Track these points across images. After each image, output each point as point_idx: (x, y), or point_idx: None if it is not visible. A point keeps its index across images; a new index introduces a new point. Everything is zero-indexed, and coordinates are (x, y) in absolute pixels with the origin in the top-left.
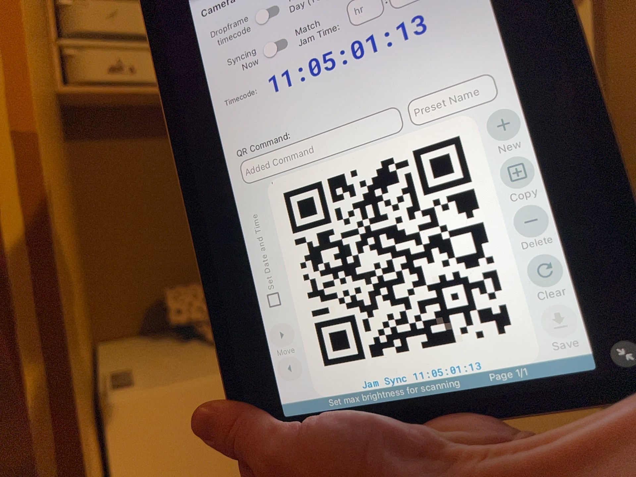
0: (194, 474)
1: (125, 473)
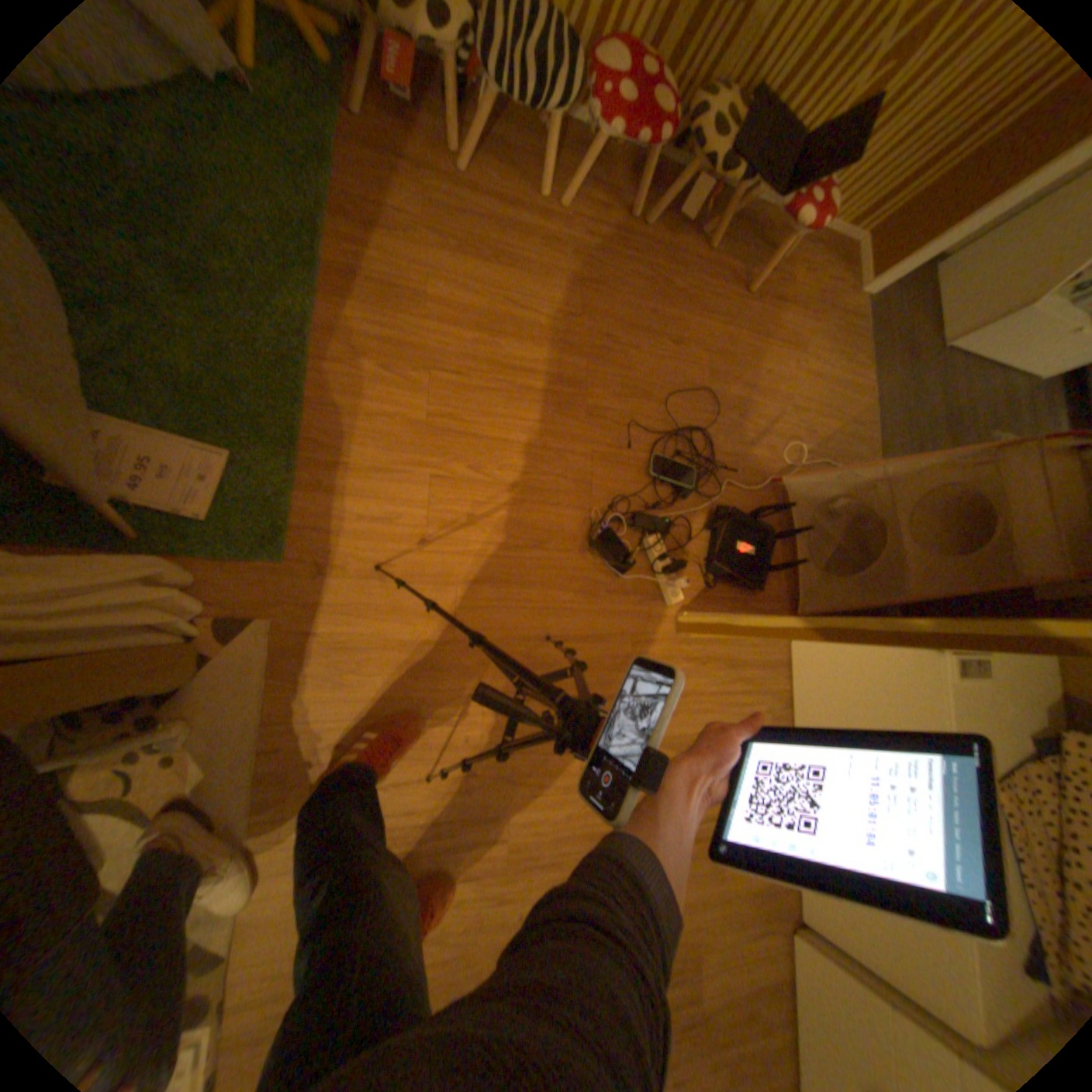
0: (872, 709)
1: (886, 660)
